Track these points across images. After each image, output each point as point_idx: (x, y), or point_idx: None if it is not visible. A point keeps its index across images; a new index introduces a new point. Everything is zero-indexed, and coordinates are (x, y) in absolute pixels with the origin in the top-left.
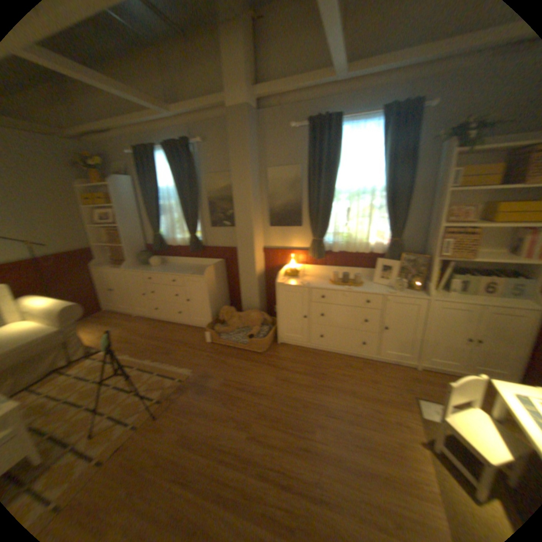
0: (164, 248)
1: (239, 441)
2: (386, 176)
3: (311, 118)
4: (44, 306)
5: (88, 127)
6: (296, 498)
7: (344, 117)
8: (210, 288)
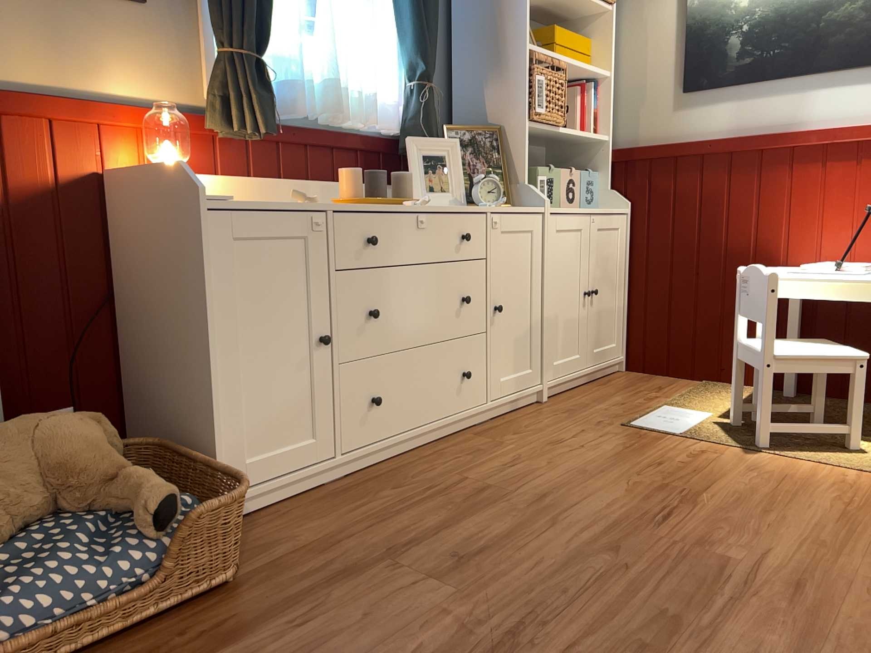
0: None
1: None
2: None
3: None
4: None
5: None
6: None
7: None
8: None
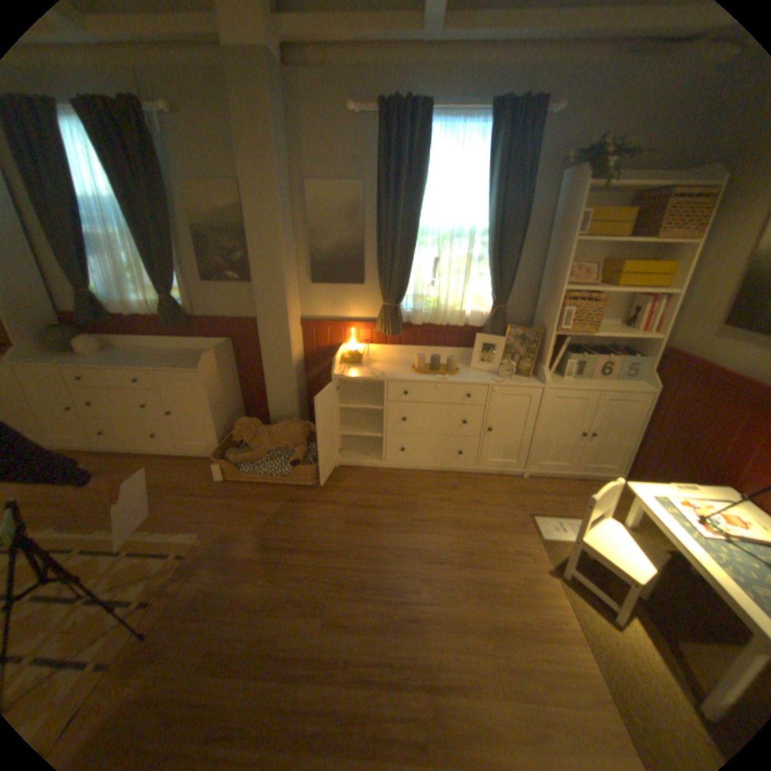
0: (99, 318)
1: (308, 635)
2: (490, 213)
3: (381, 99)
4: None
5: None
6: (415, 696)
7: (435, 107)
8: (210, 389)
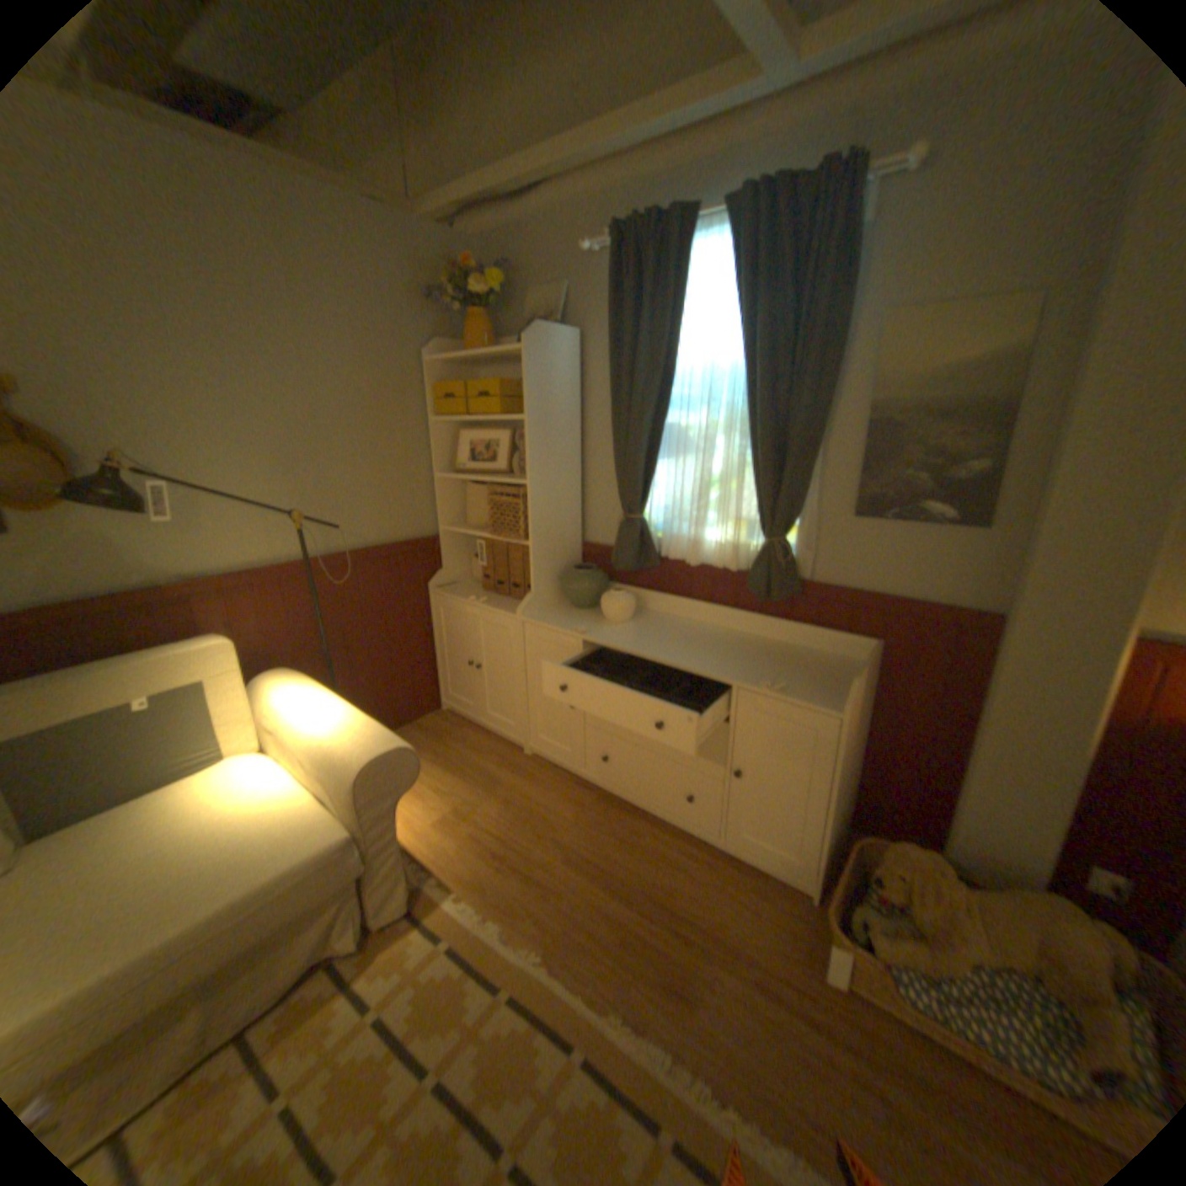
0: (643, 561)
1: None
2: None
3: None
4: (312, 728)
5: (479, 177)
6: None
7: None
8: (848, 756)
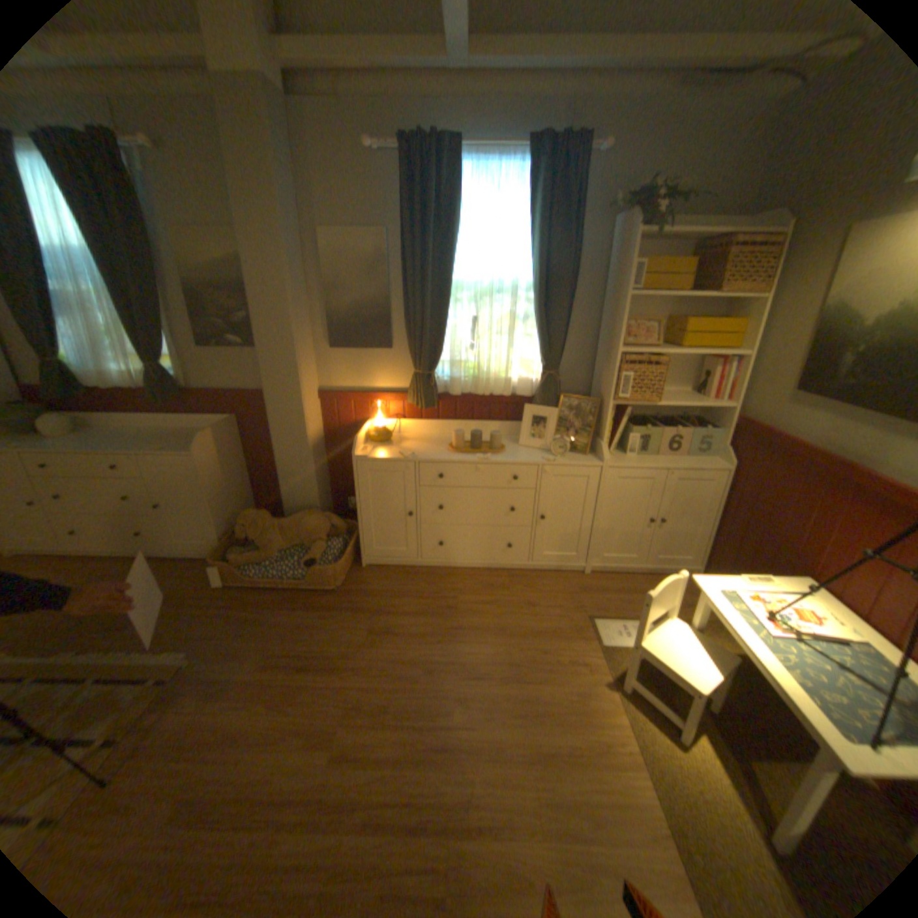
0: (71, 393)
1: (312, 773)
2: (534, 264)
3: (401, 134)
4: None
5: None
6: (436, 842)
7: (464, 144)
8: (207, 477)
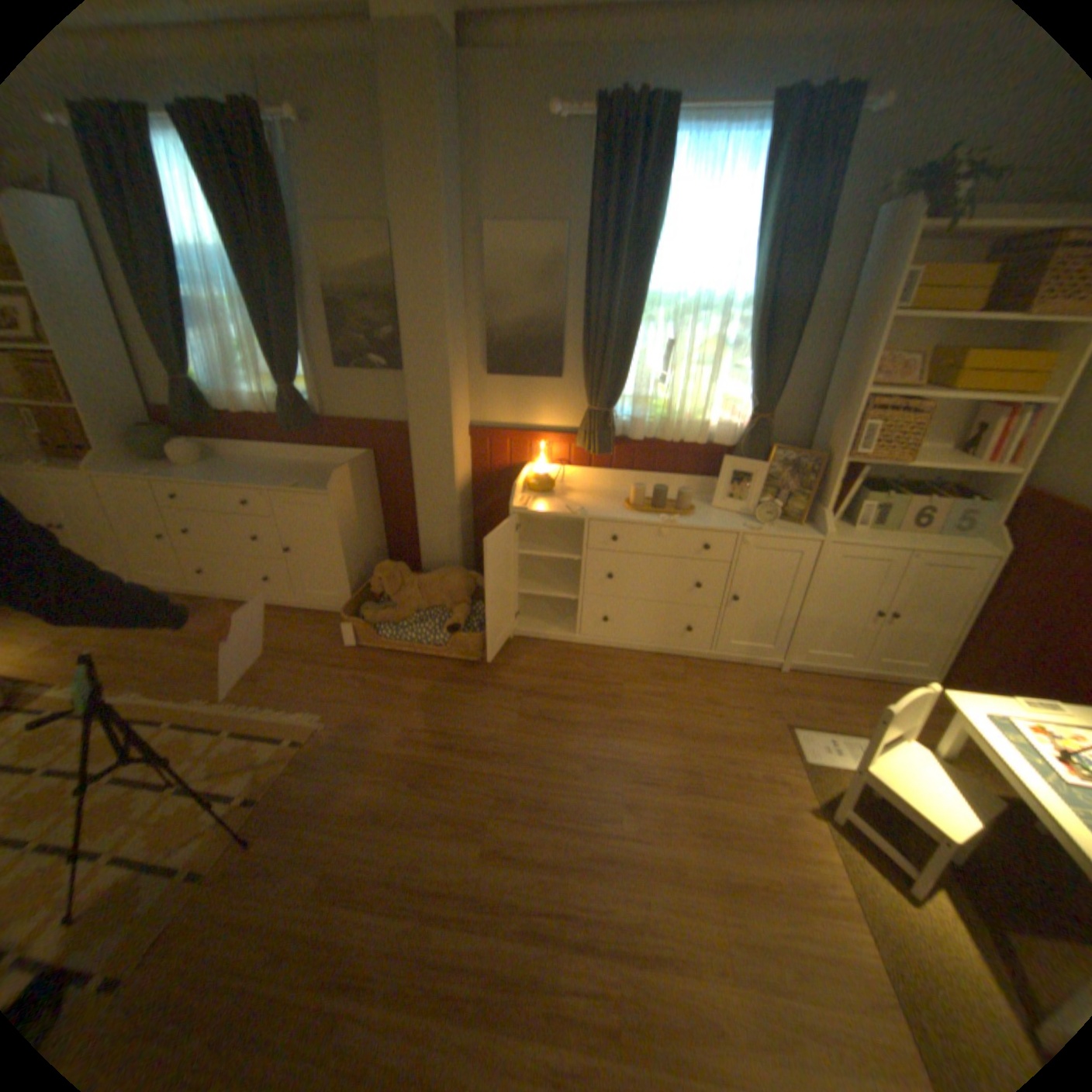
0: (199, 417)
1: (463, 866)
2: (757, 273)
3: (601, 96)
4: None
5: None
6: (606, 964)
7: (683, 108)
8: (342, 521)
